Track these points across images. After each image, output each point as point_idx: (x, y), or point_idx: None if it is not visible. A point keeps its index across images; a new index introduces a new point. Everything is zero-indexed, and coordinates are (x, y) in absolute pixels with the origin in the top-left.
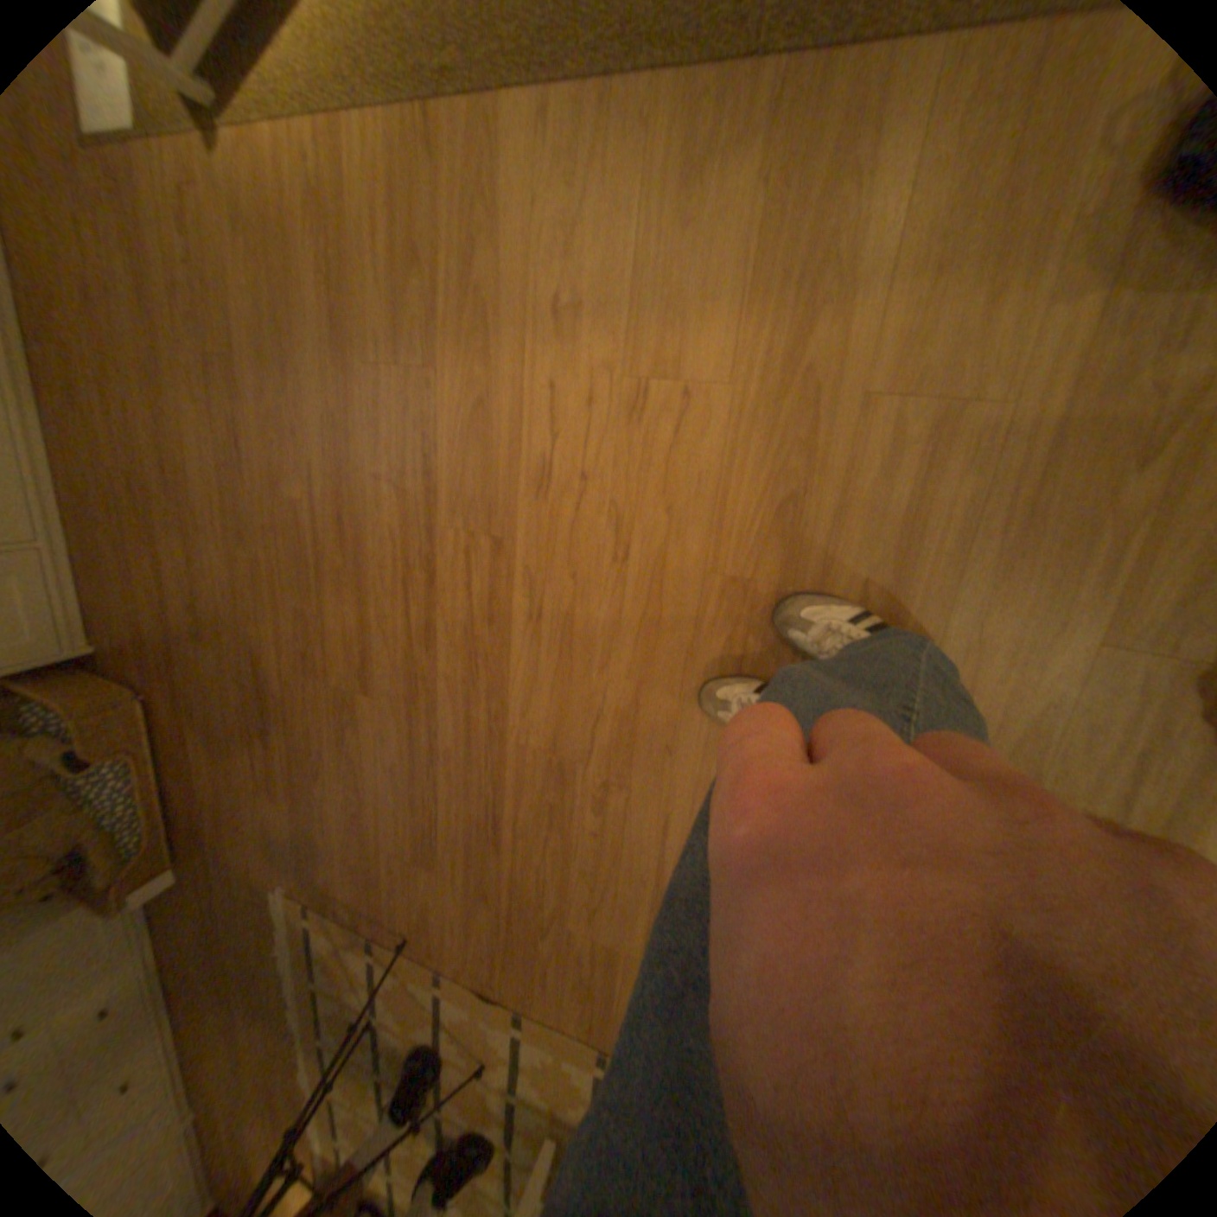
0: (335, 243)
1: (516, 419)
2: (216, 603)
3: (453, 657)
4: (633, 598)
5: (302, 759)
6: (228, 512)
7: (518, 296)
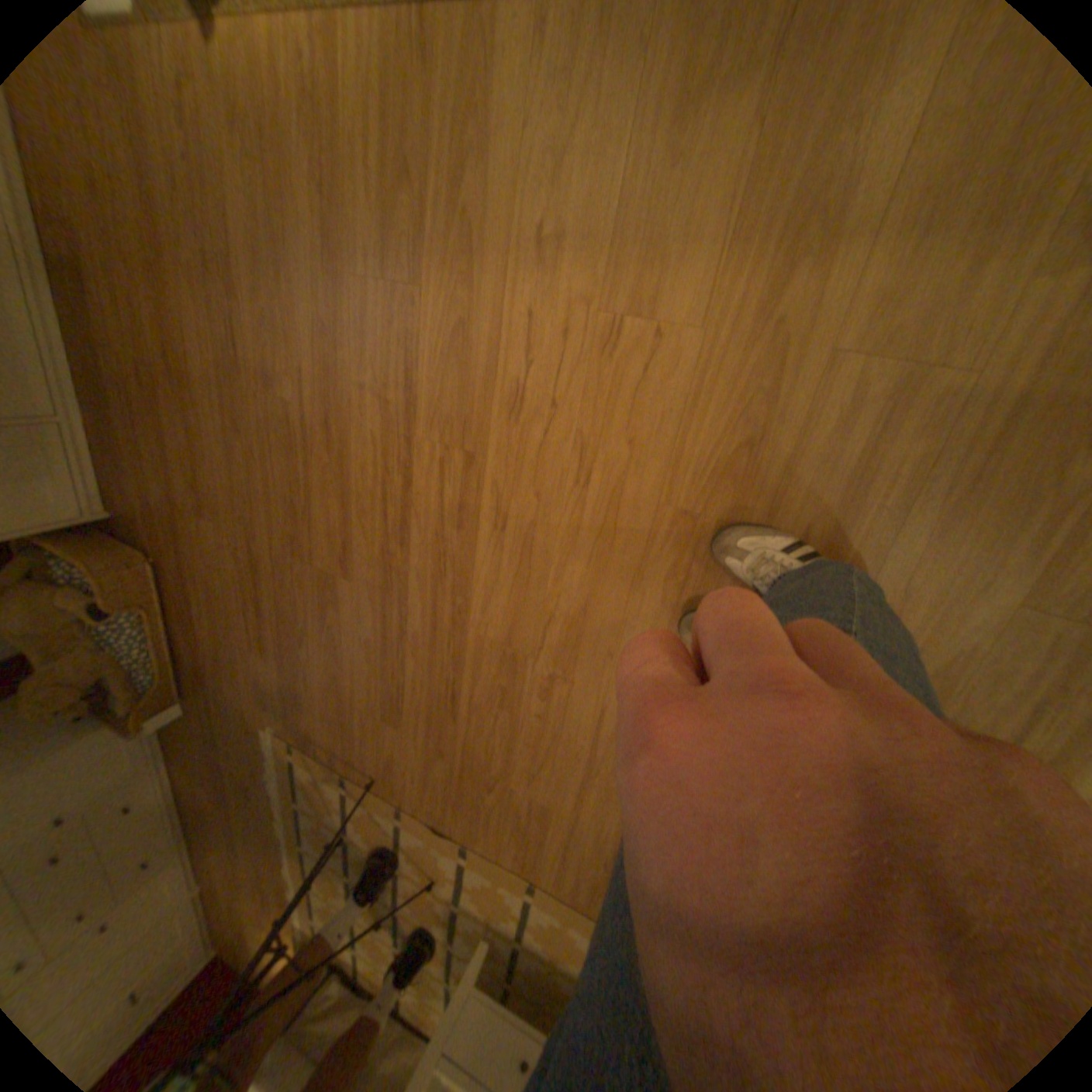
0: (327, 152)
1: (494, 344)
2: (215, 487)
3: (425, 555)
4: (590, 520)
5: (290, 627)
6: (226, 406)
7: (503, 222)
